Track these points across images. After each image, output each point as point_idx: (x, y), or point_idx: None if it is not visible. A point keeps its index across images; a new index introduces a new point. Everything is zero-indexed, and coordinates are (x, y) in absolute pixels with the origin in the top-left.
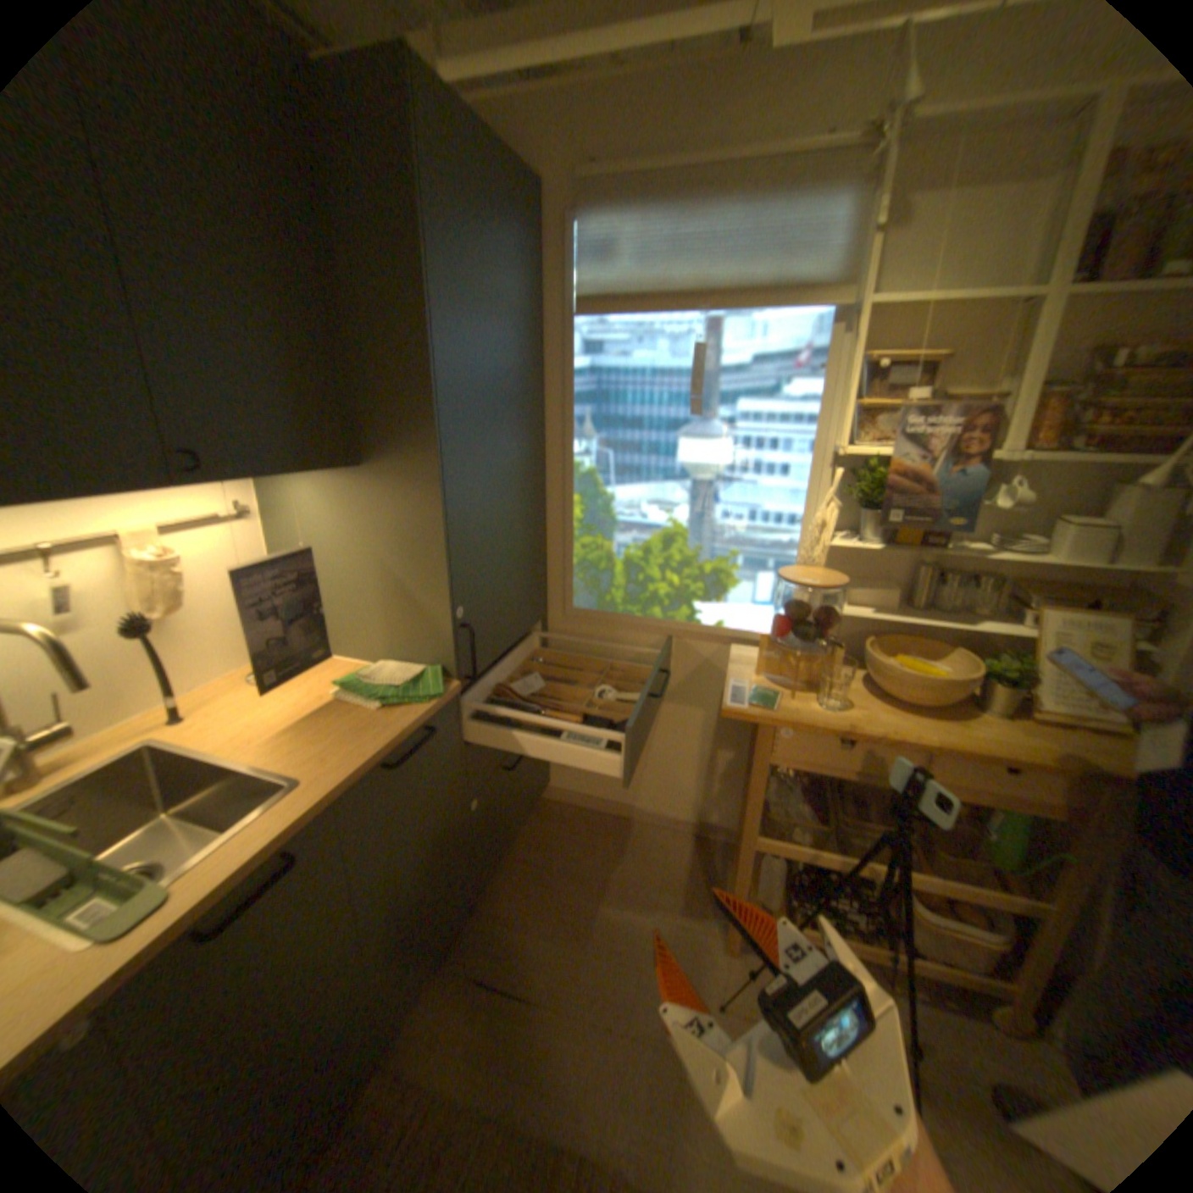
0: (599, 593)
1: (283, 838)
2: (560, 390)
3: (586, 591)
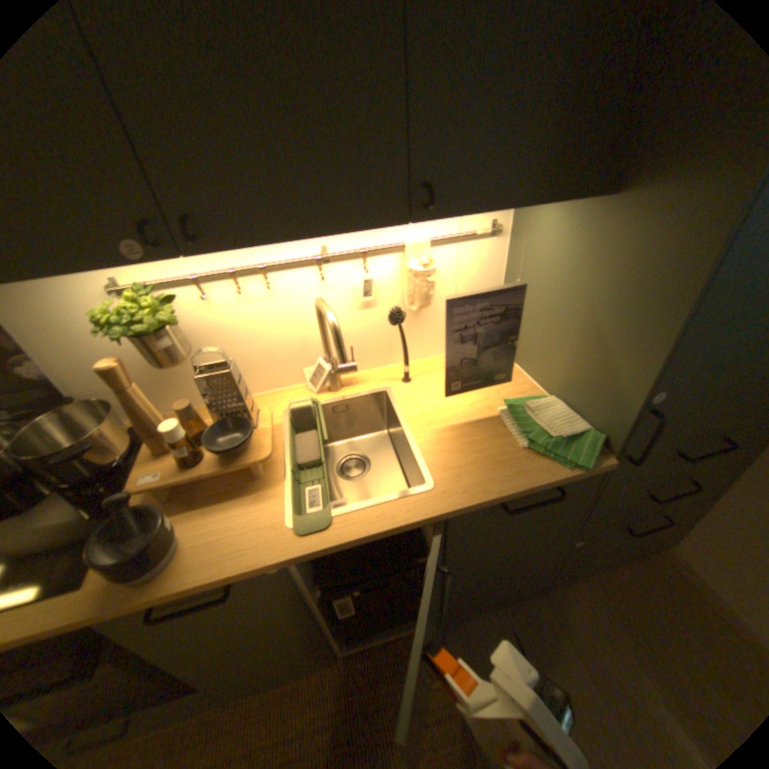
0: None
1: (401, 529)
2: None
3: None
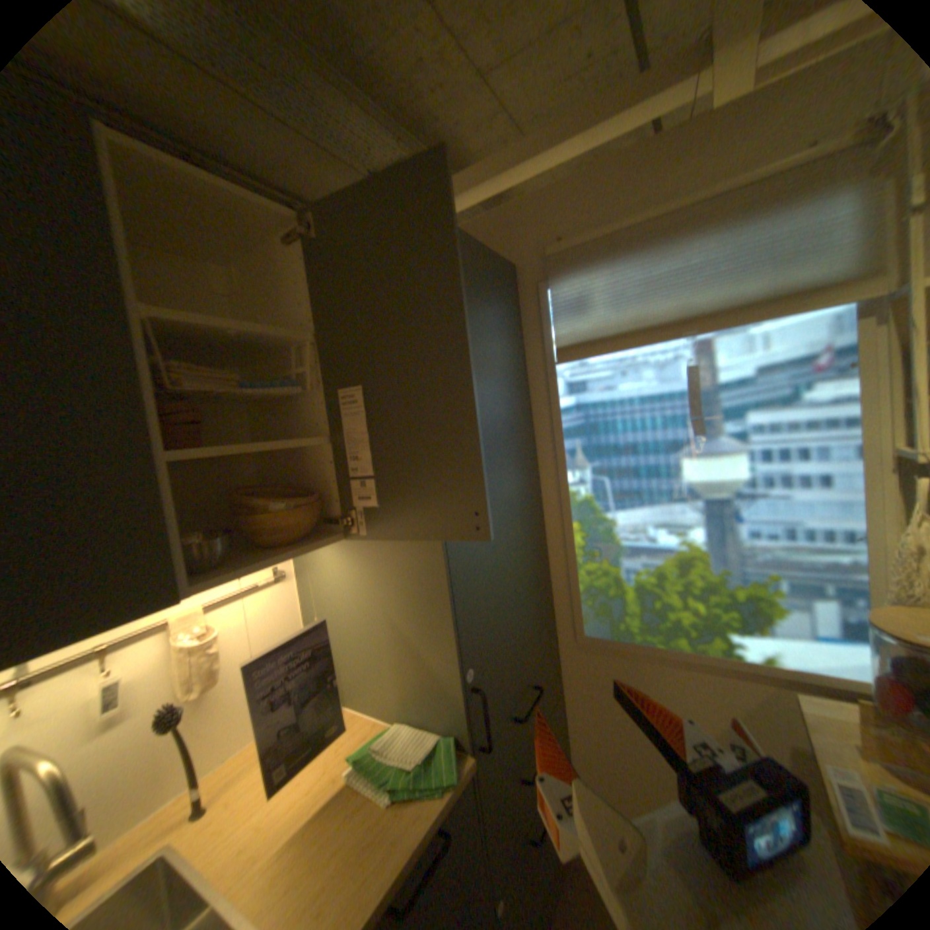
0: (613, 620)
1: None
2: (549, 427)
3: (597, 618)
